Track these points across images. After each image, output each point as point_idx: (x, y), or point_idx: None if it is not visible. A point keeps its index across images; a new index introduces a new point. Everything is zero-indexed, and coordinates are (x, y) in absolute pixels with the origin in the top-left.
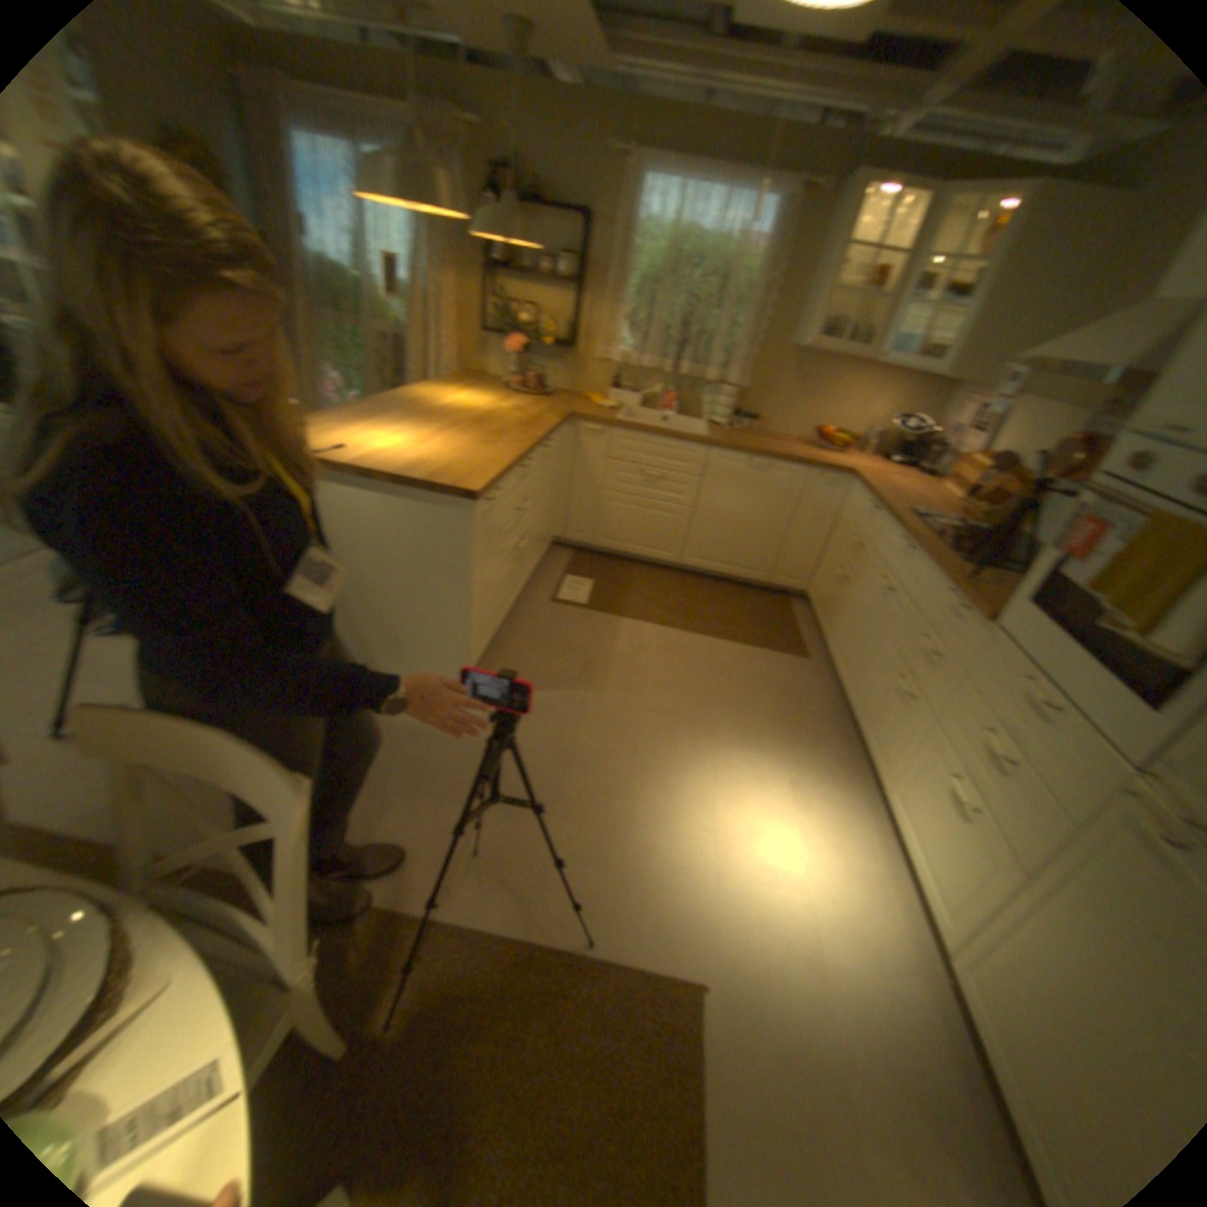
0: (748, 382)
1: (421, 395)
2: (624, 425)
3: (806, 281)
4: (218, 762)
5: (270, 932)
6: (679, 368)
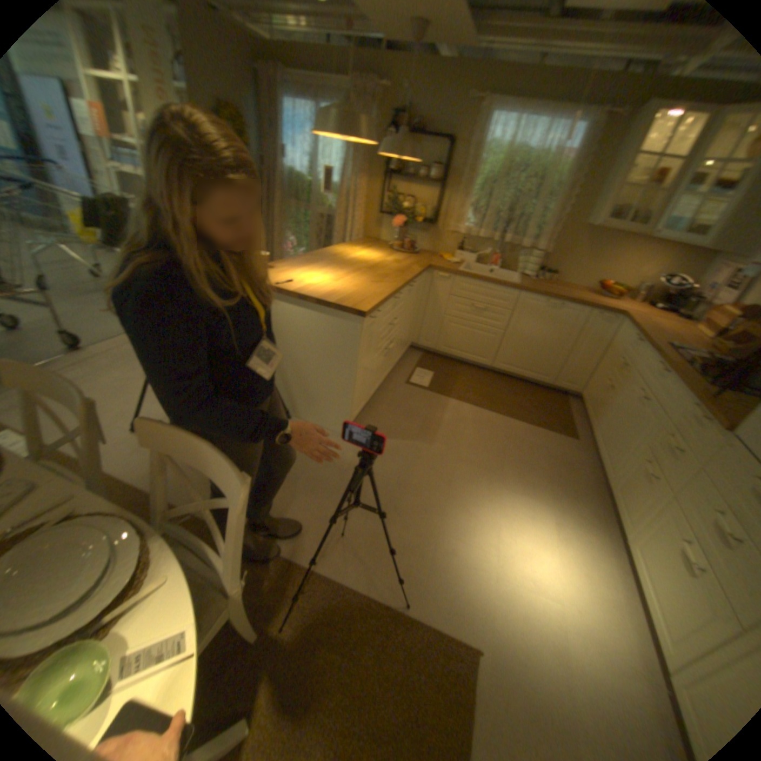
0: (552, 248)
1: (338, 251)
2: (463, 274)
3: (601, 179)
4: (203, 459)
5: (221, 561)
6: (503, 237)
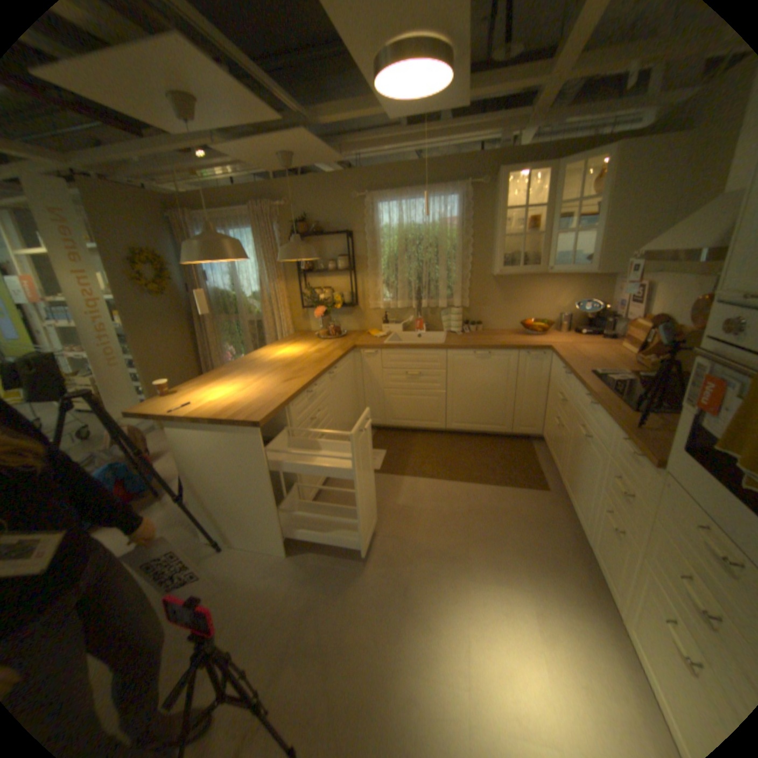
0: (466, 302)
1: (259, 354)
2: (386, 346)
3: (488, 235)
4: None
5: None
6: (420, 303)
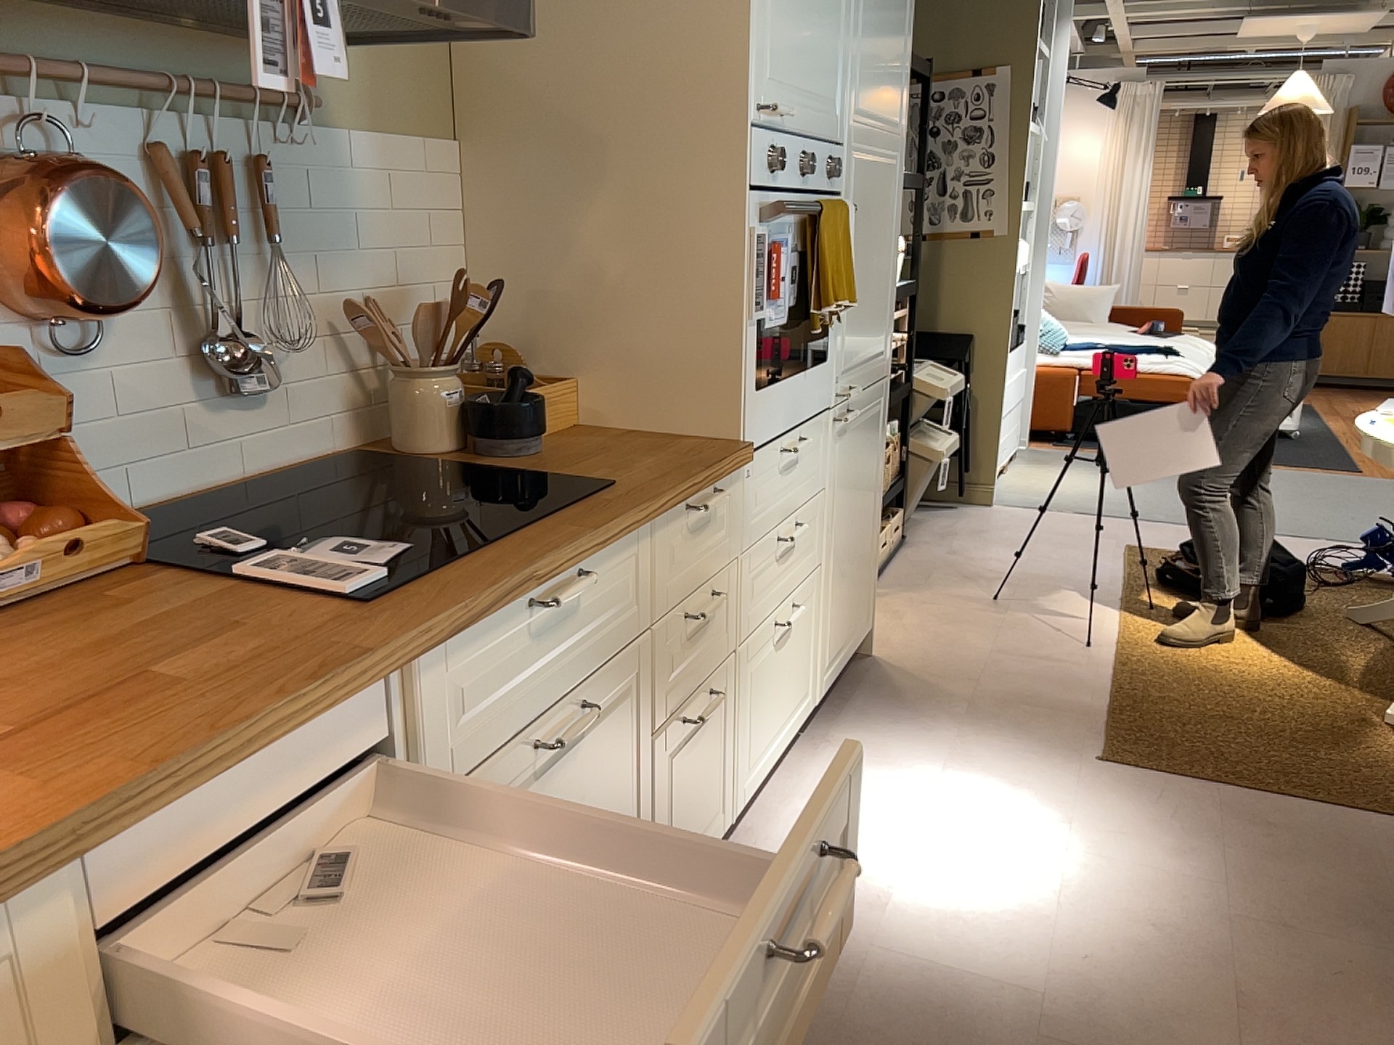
0: None
1: None
2: None
3: None
4: None
5: None
6: None
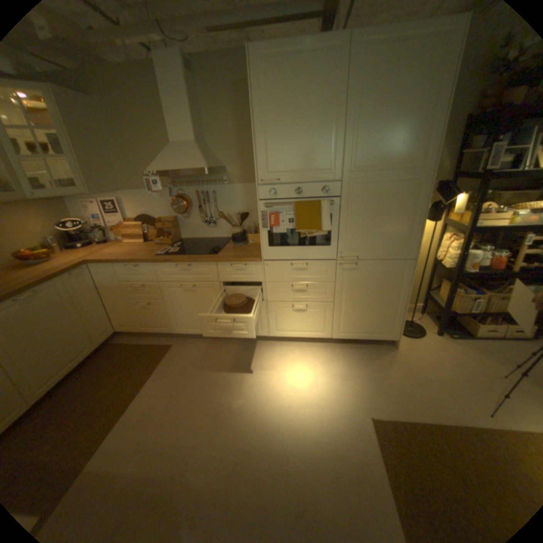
0: None
1: None
2: None
3: None
4: None
5: None
6: None
